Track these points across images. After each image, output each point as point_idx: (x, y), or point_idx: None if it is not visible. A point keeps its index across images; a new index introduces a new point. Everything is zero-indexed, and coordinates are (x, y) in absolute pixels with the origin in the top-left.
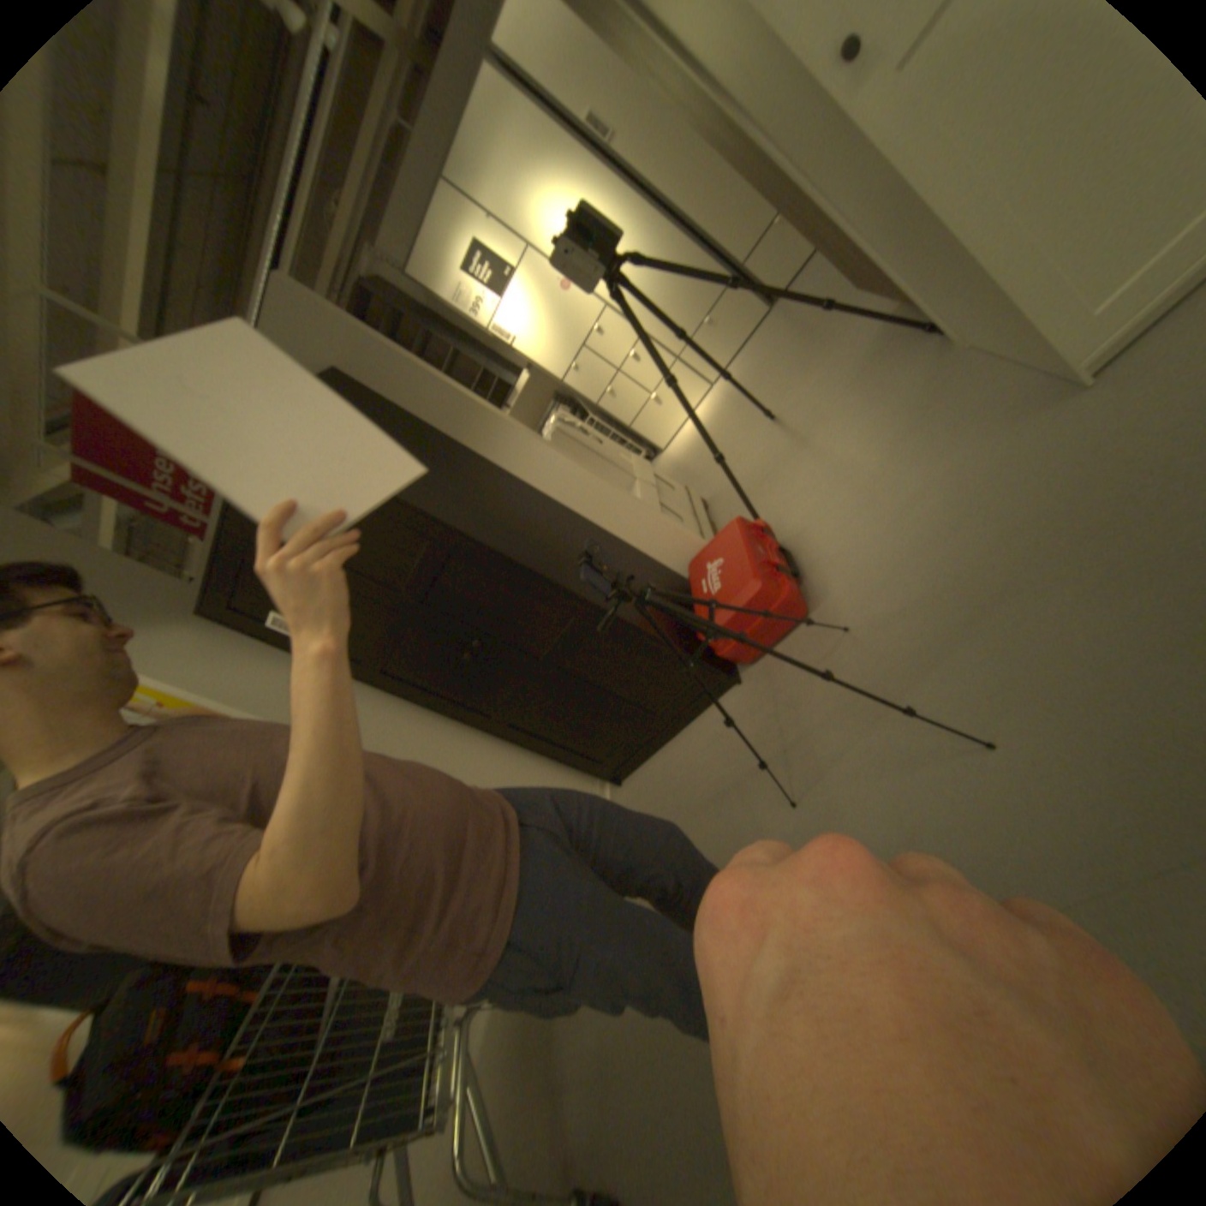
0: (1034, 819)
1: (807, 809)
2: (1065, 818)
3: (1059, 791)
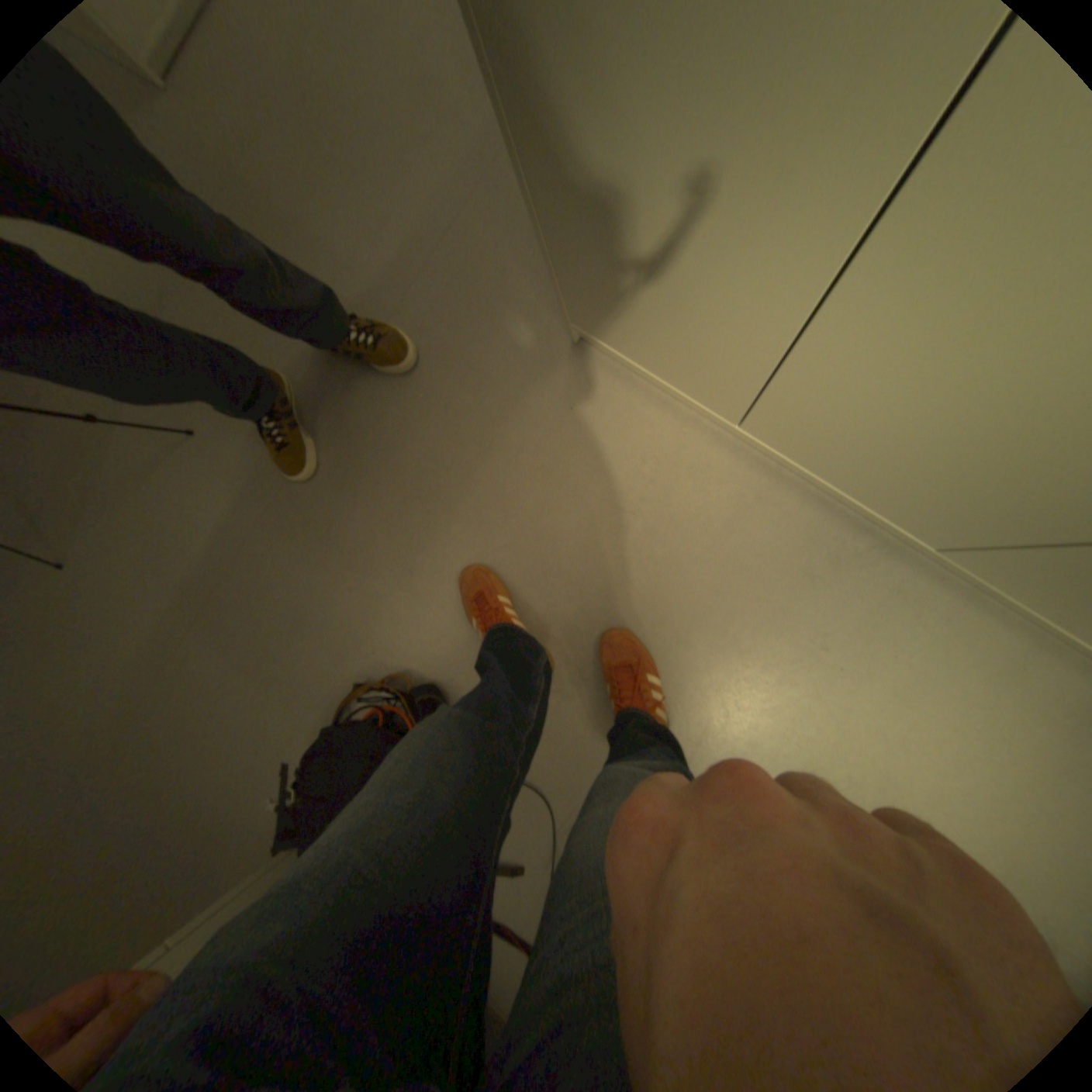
0: (231, 475)
1: (77, 565)
2: (245, 464)
3: (237, 448)
